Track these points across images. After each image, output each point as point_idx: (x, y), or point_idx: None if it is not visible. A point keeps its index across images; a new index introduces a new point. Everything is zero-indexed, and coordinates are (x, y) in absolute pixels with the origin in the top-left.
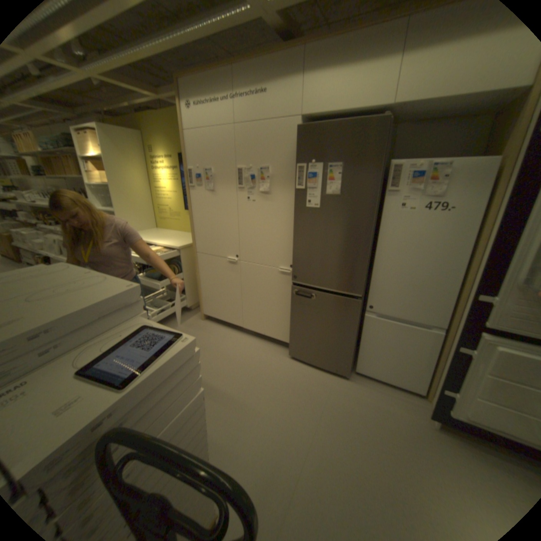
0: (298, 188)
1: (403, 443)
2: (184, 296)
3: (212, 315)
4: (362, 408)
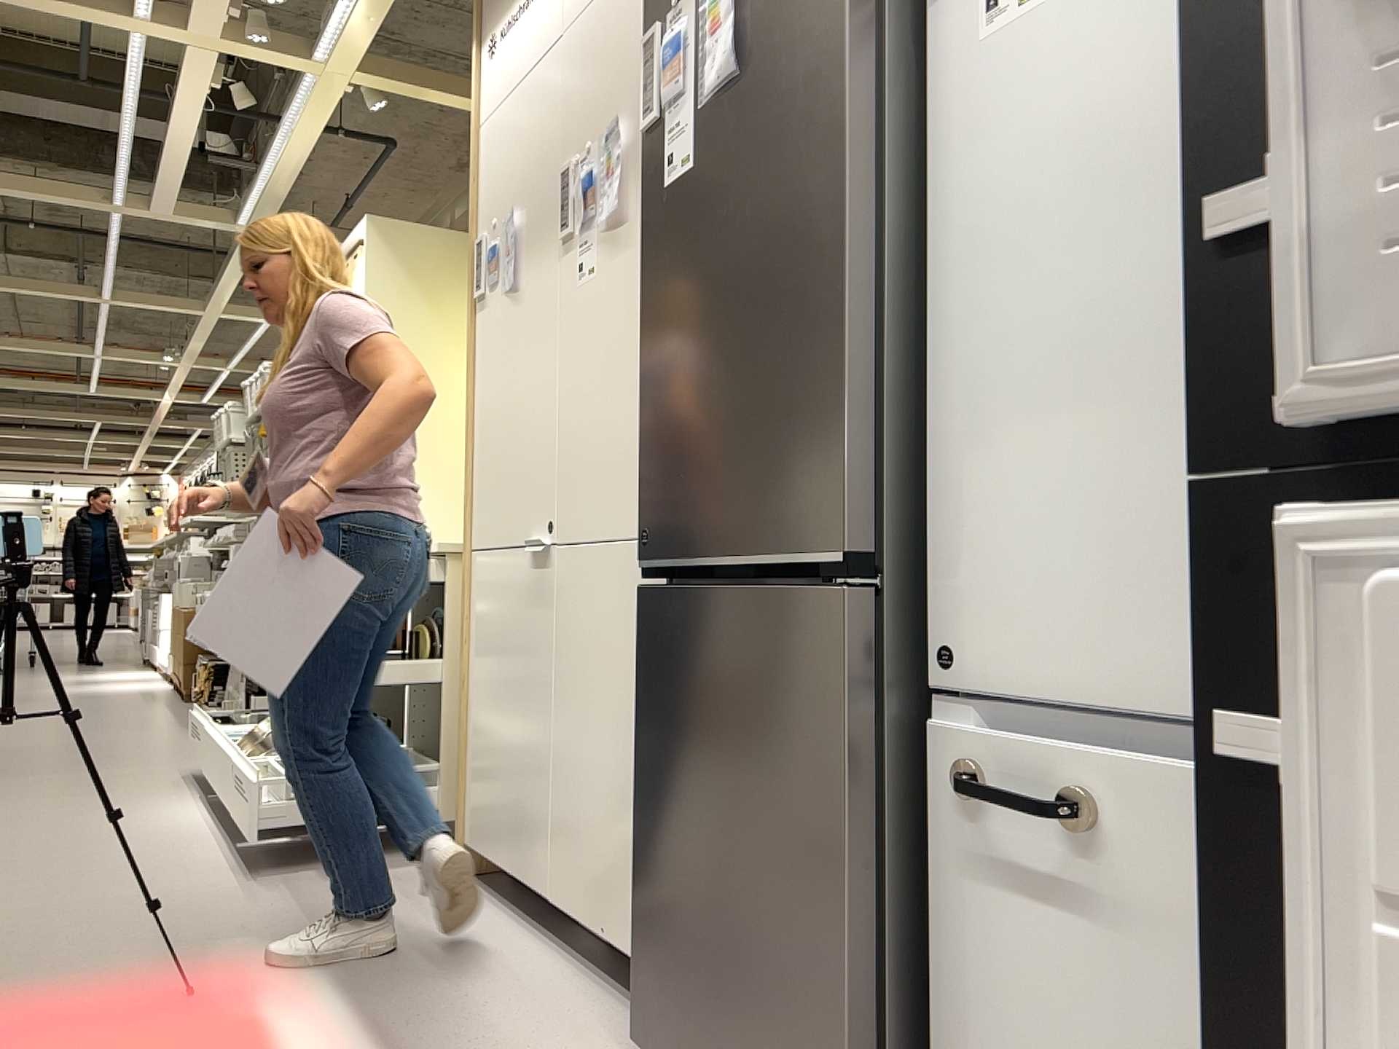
0: (647, 126)
1: None
2: (434, 766)
3: (482, 848)
4: None
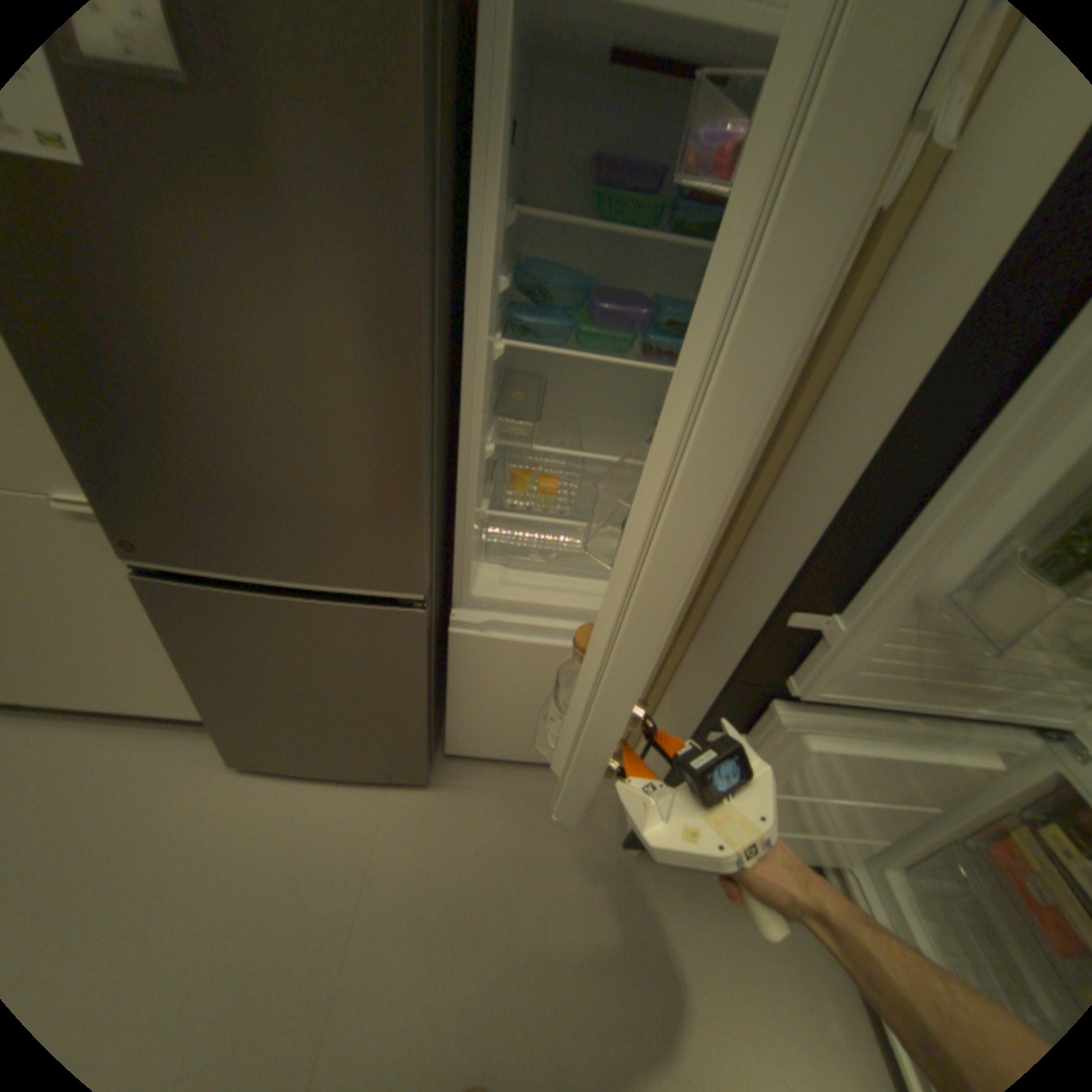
0: None
1: (564, 946)
2: None
3: None
4: (462, 873)
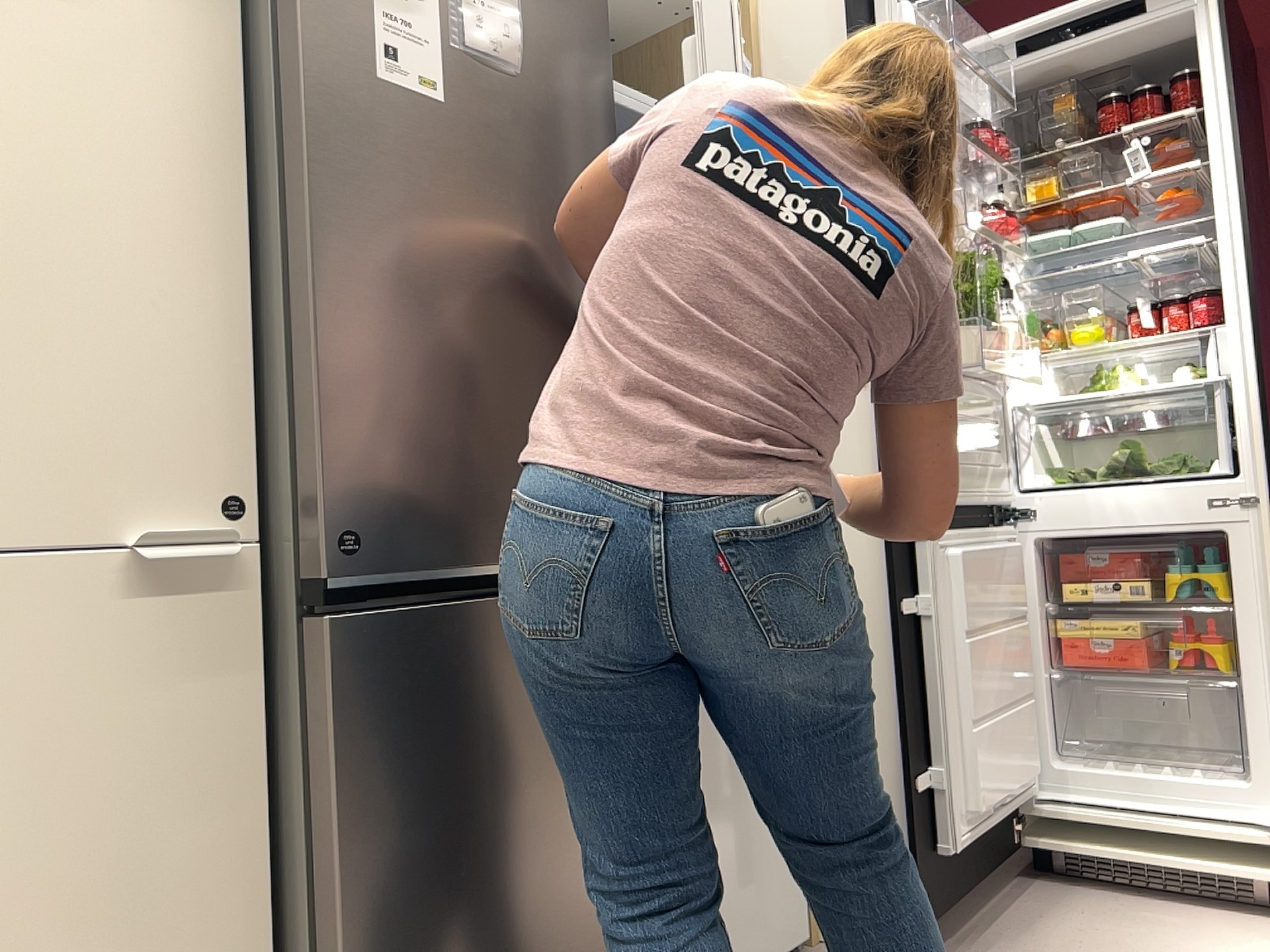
0: None
1: None
2: None
3: None
4: None
